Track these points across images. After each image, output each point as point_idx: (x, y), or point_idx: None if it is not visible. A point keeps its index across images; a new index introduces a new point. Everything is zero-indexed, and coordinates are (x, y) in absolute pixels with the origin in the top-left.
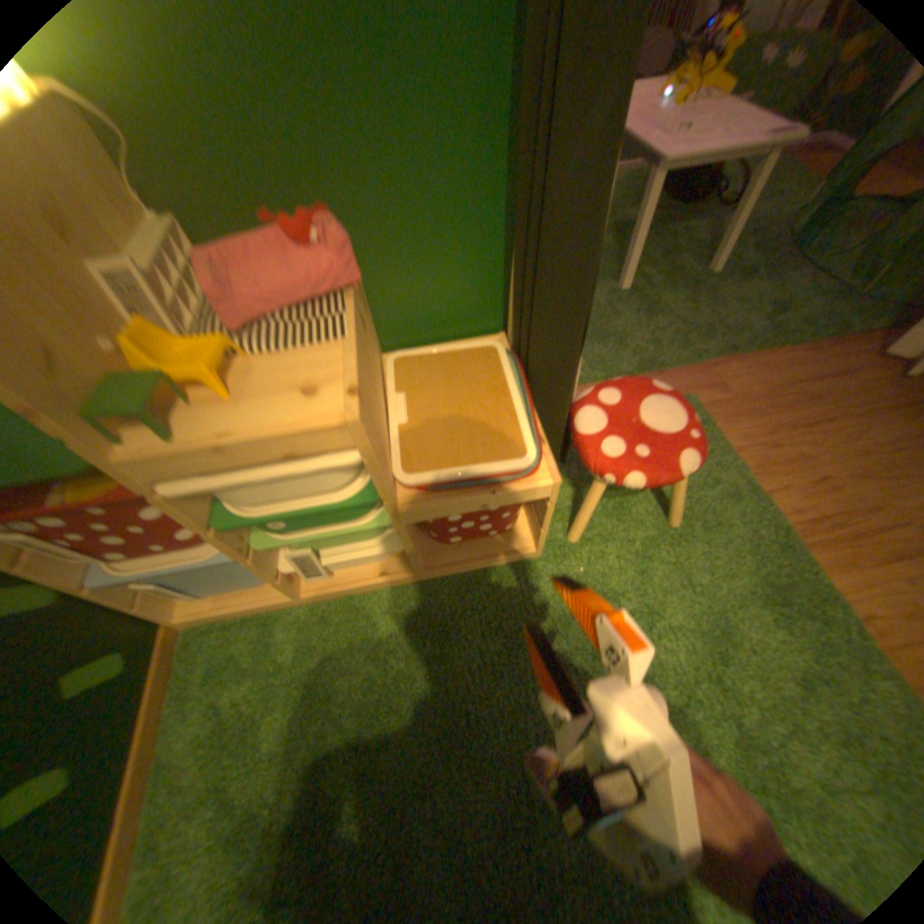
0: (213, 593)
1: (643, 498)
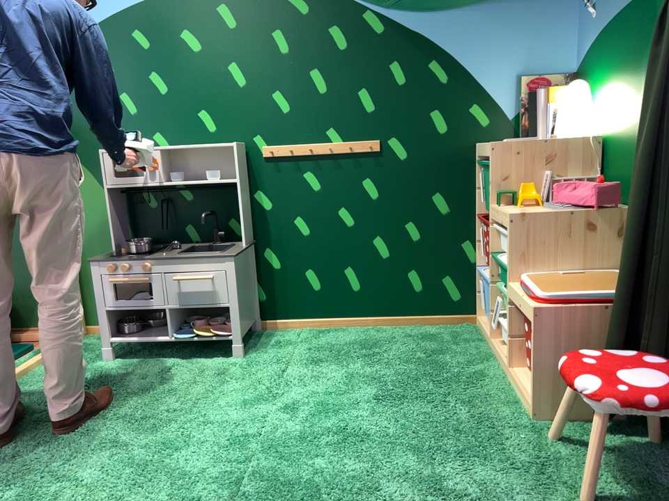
0: (485, 306)
1: (616, 491)
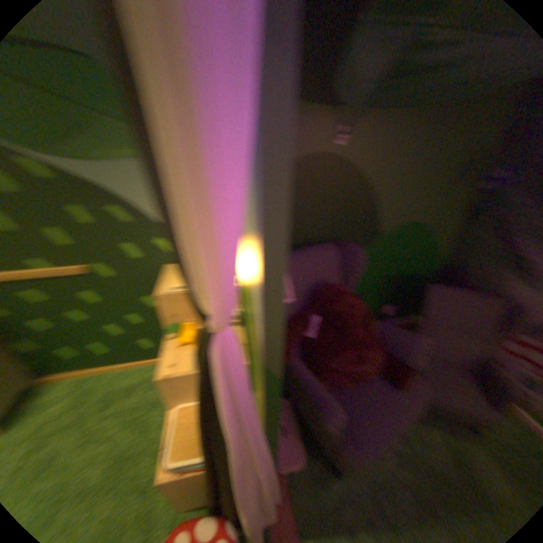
0: None
1: None
